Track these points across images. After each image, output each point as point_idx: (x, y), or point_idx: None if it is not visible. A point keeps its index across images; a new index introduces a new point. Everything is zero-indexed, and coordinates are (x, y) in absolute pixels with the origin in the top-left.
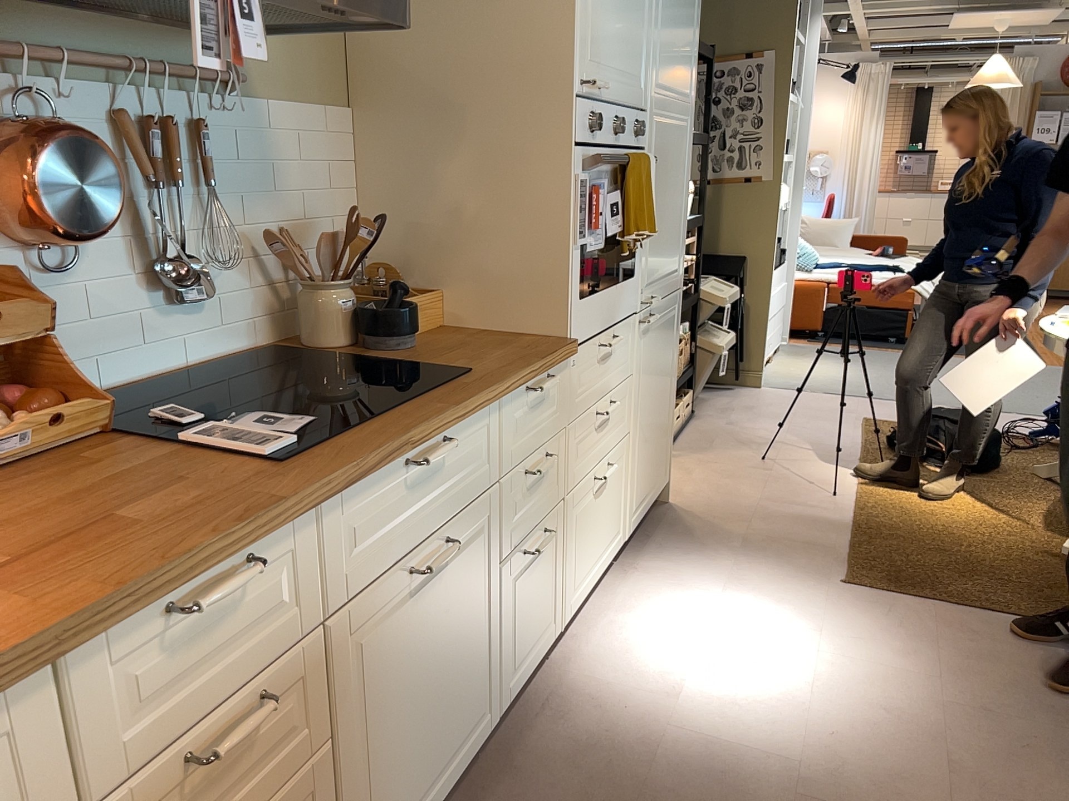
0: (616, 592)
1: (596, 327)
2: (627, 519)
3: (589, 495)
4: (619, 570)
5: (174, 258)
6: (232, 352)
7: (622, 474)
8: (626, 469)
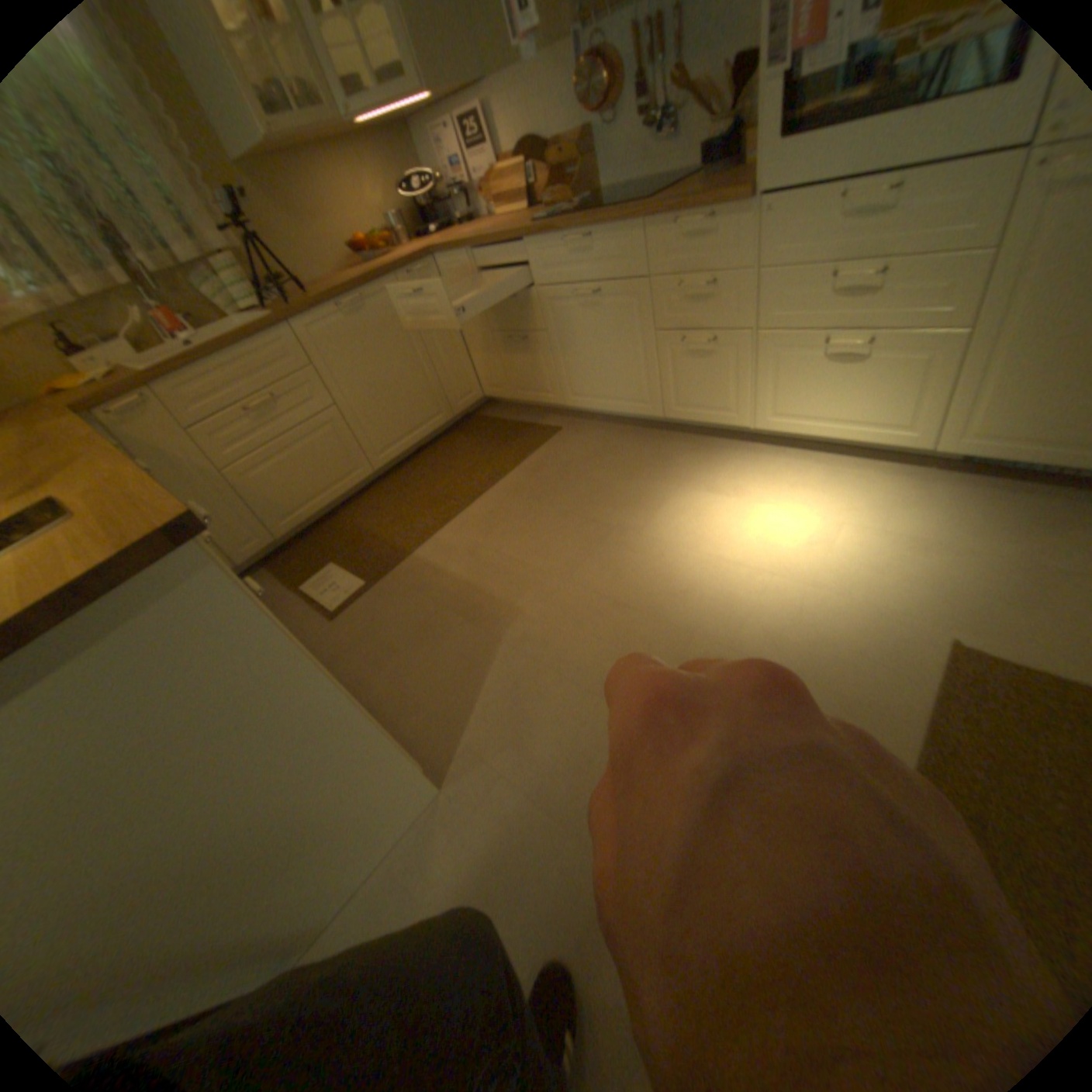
0: (864, 469)
1: (827, 168)
2: (945, 429)
3: (814, 349)
4: (915, 471)
5: (669, 103)
6: (694, 163)
7: (925, 367)
8: (945, 368)
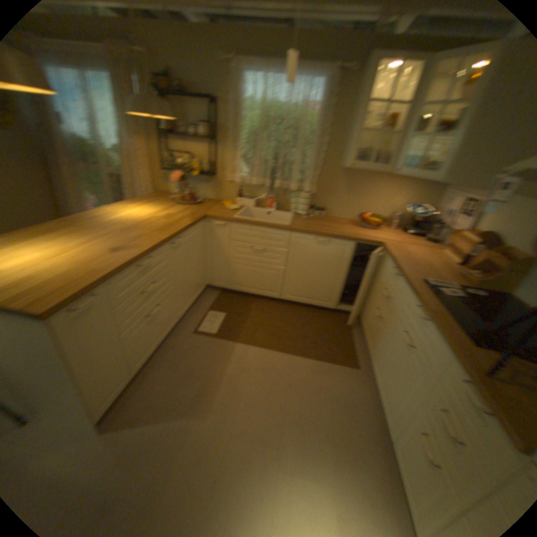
0: None
1: None
2: None
3: None
4: None
5: None
6: None
7: None
8: None
